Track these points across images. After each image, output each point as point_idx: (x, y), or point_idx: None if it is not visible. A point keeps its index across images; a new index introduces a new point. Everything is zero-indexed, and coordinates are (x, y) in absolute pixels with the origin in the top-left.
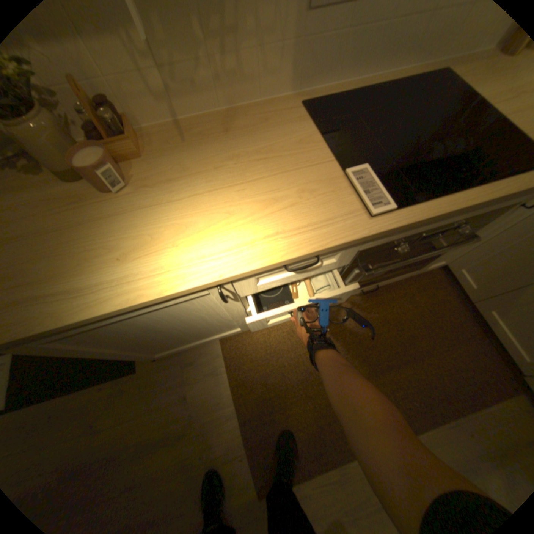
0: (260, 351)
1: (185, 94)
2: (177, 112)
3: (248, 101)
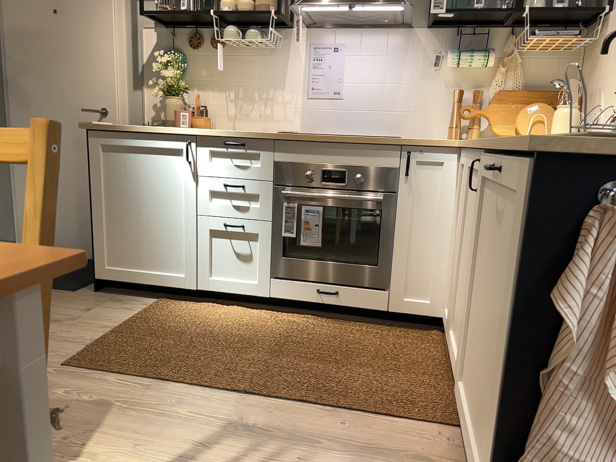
0: (185, 310)
1: (243, 122)
2: (236, 129)
3: (273, 132)
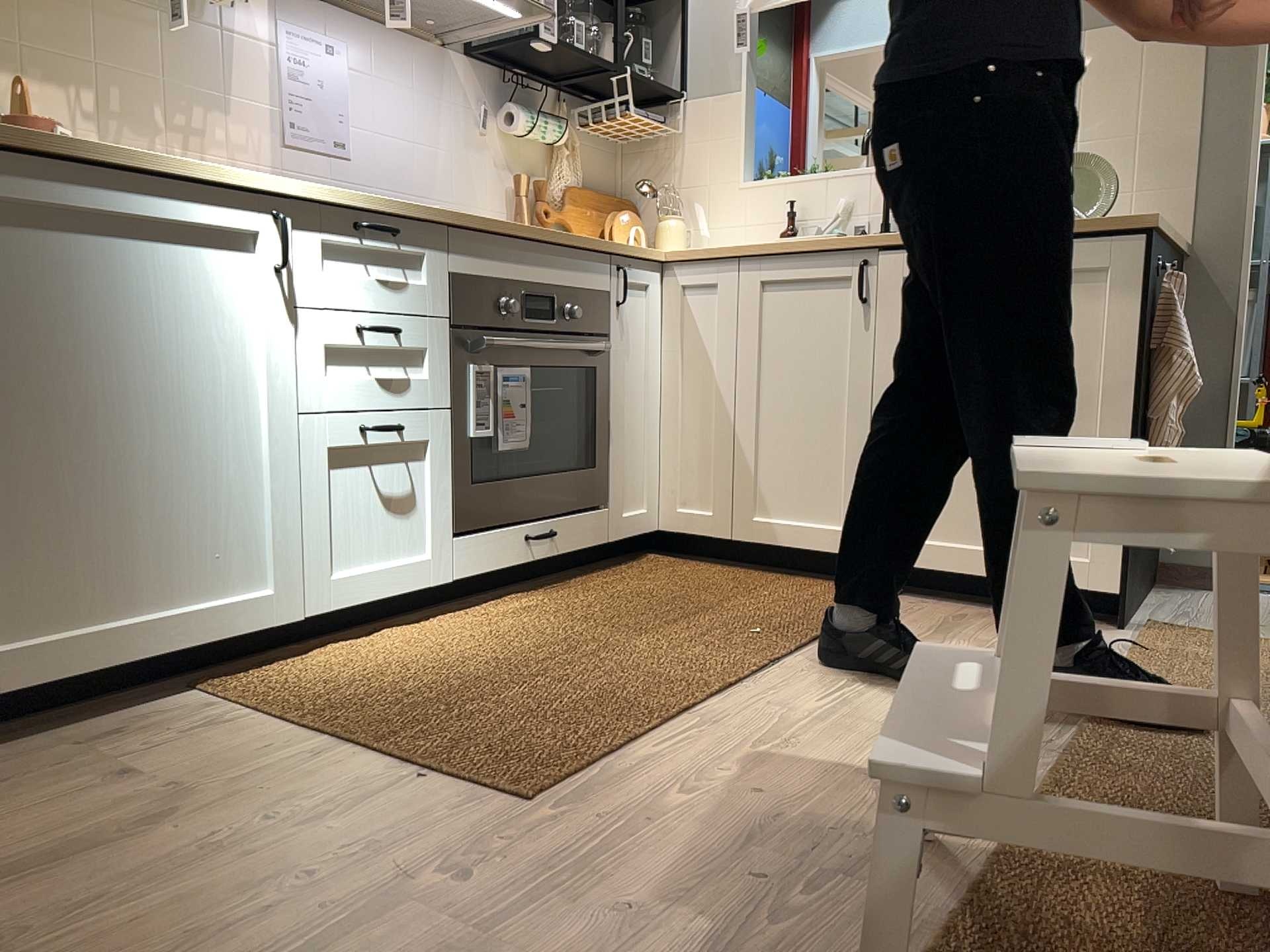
0: (344, 668)
1: None
2: None
3: None
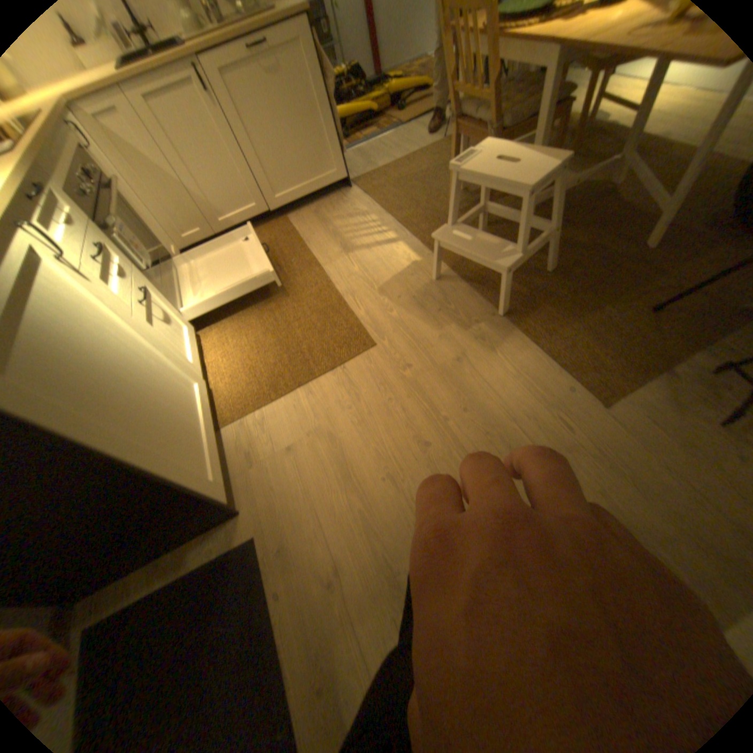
0: (240, 377)
1: None
2: None
3: None
